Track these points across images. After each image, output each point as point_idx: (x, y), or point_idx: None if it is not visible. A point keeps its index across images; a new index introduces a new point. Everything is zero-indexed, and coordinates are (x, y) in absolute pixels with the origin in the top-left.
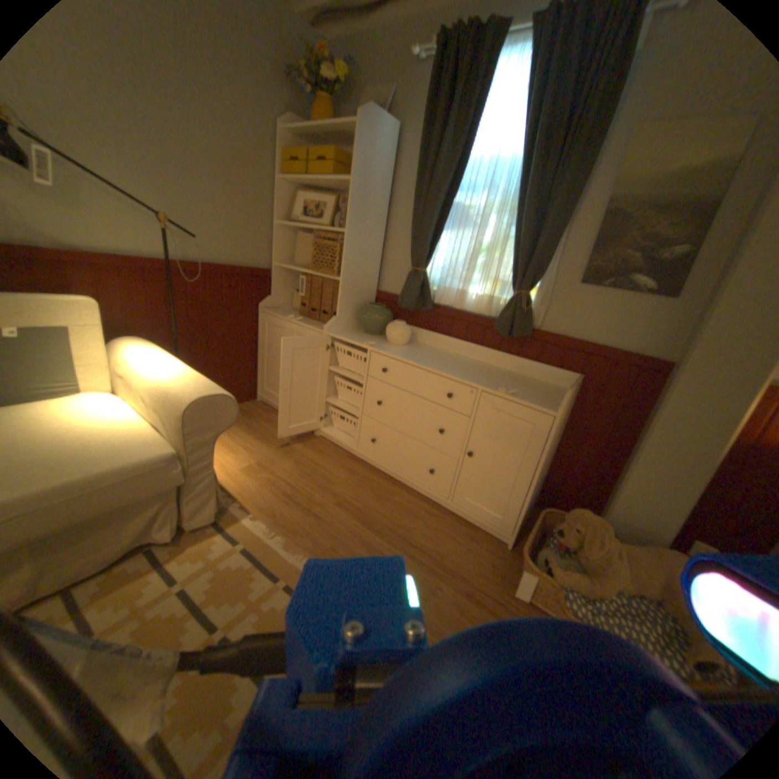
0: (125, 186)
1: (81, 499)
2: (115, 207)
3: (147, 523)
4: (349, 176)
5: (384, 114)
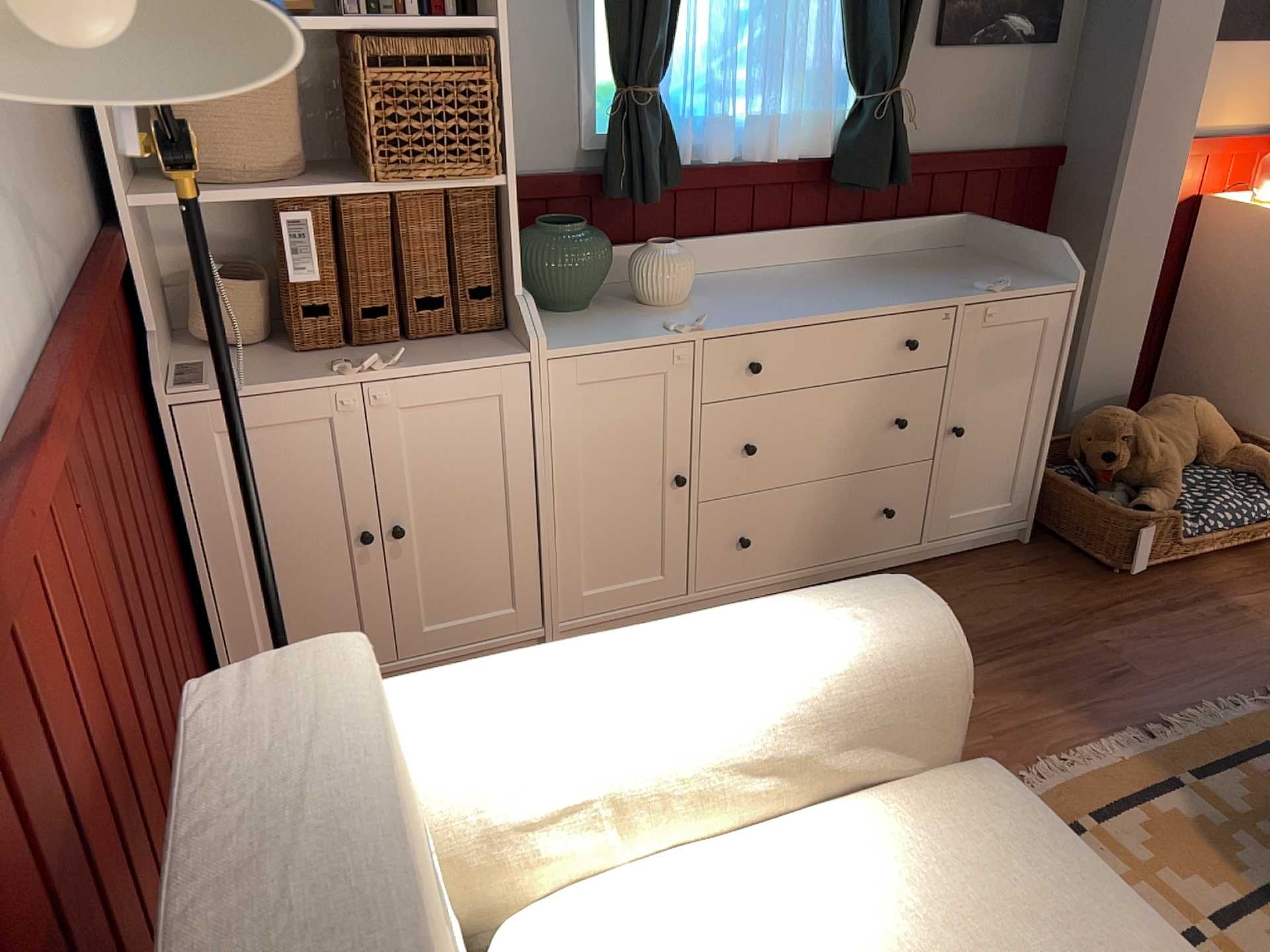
0: None
1: None
2: None
3: None
4: None
5: None
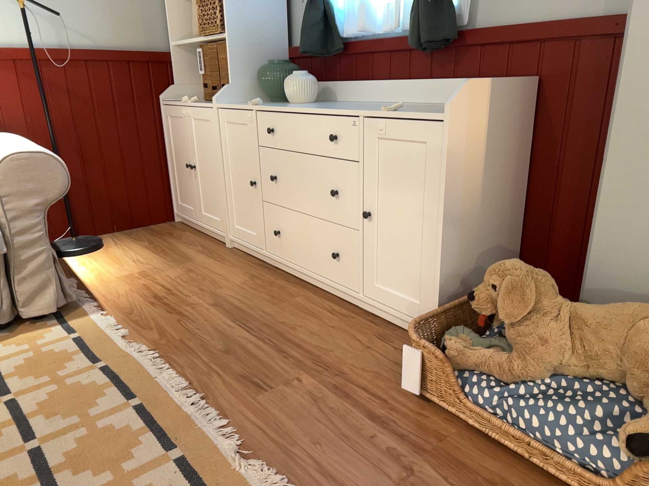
0: None
1: None
2: None
3: None
4: None
5: None
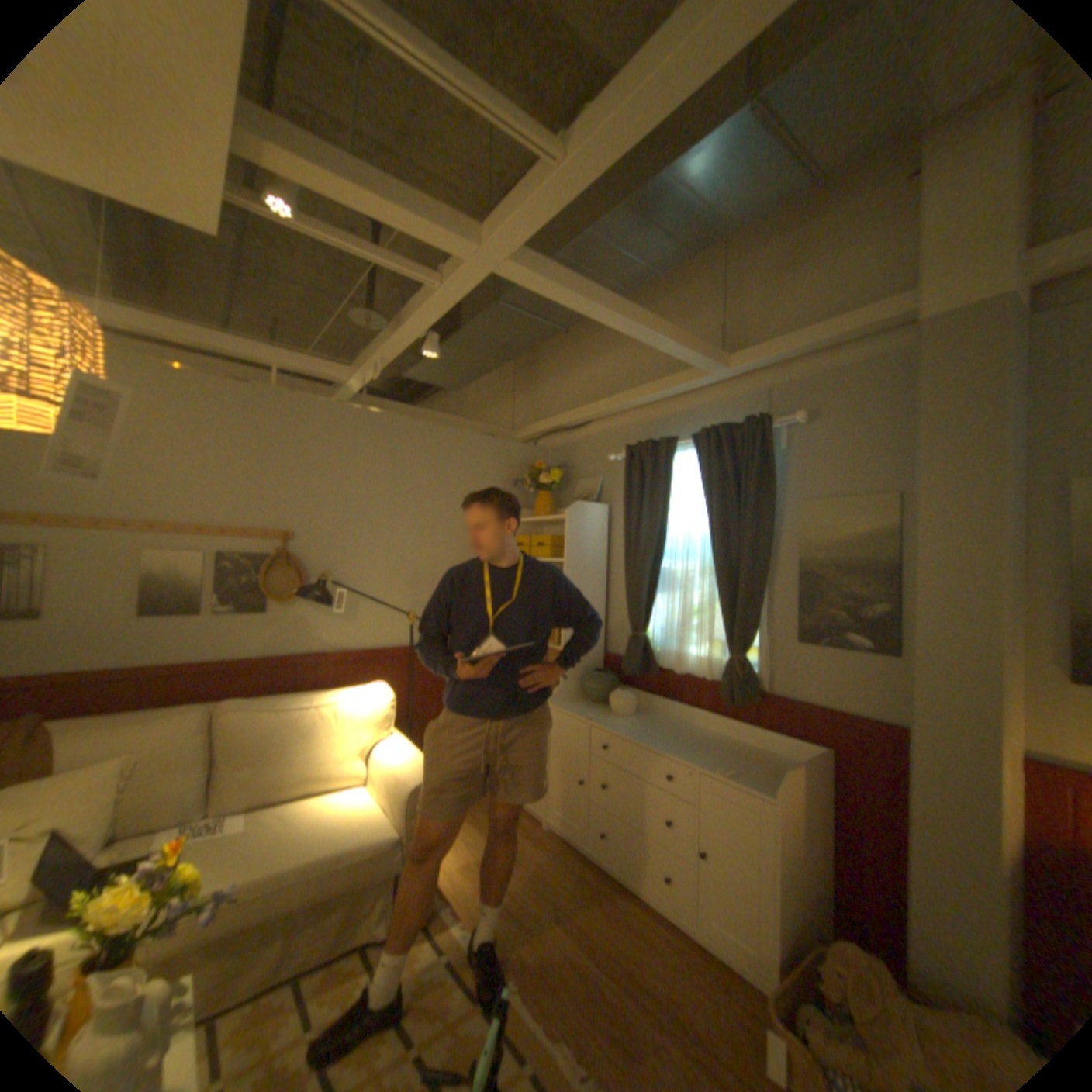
0: (387, 597)
1: (325, 879)
2: (378, 614)
3: (366, 919)
4: (565, 554)
5: (589, 506)
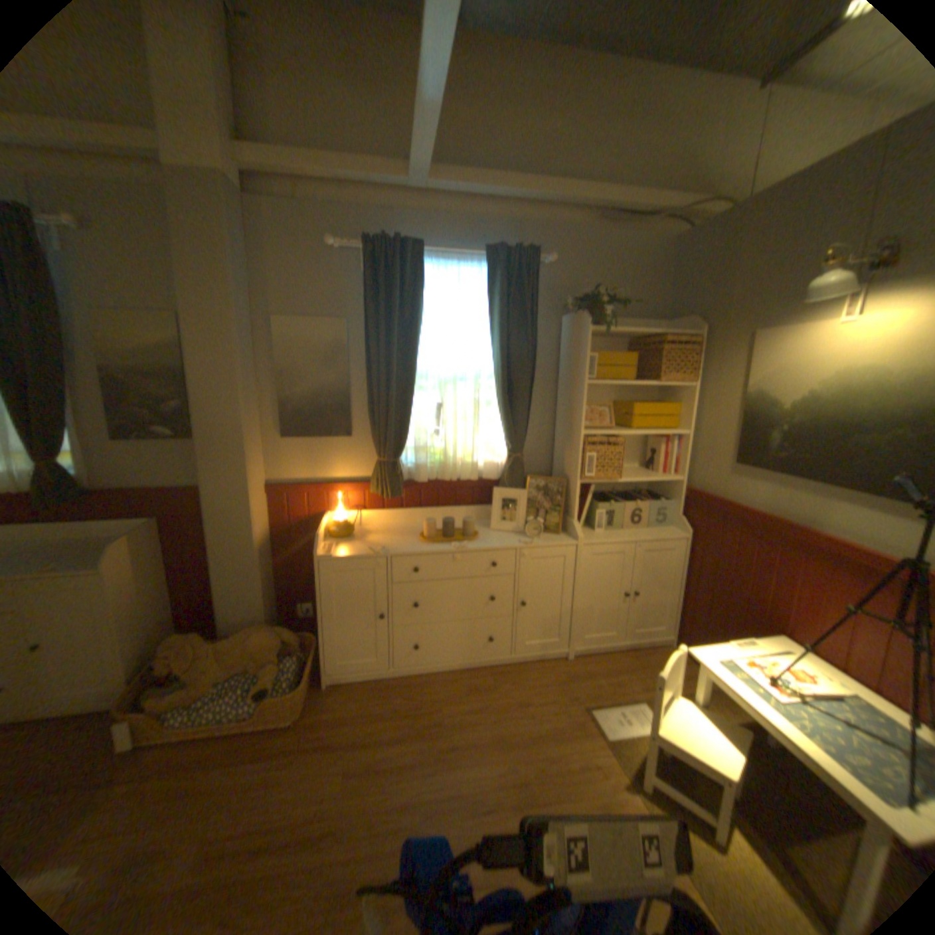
0: None
1: None
2: None
3: None
4: None
5: None
